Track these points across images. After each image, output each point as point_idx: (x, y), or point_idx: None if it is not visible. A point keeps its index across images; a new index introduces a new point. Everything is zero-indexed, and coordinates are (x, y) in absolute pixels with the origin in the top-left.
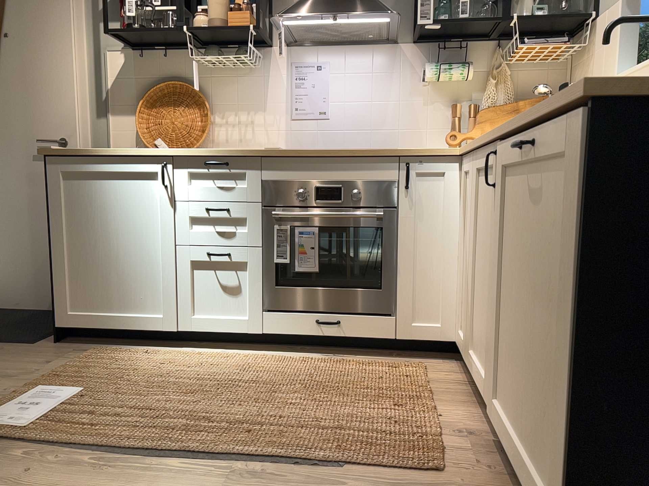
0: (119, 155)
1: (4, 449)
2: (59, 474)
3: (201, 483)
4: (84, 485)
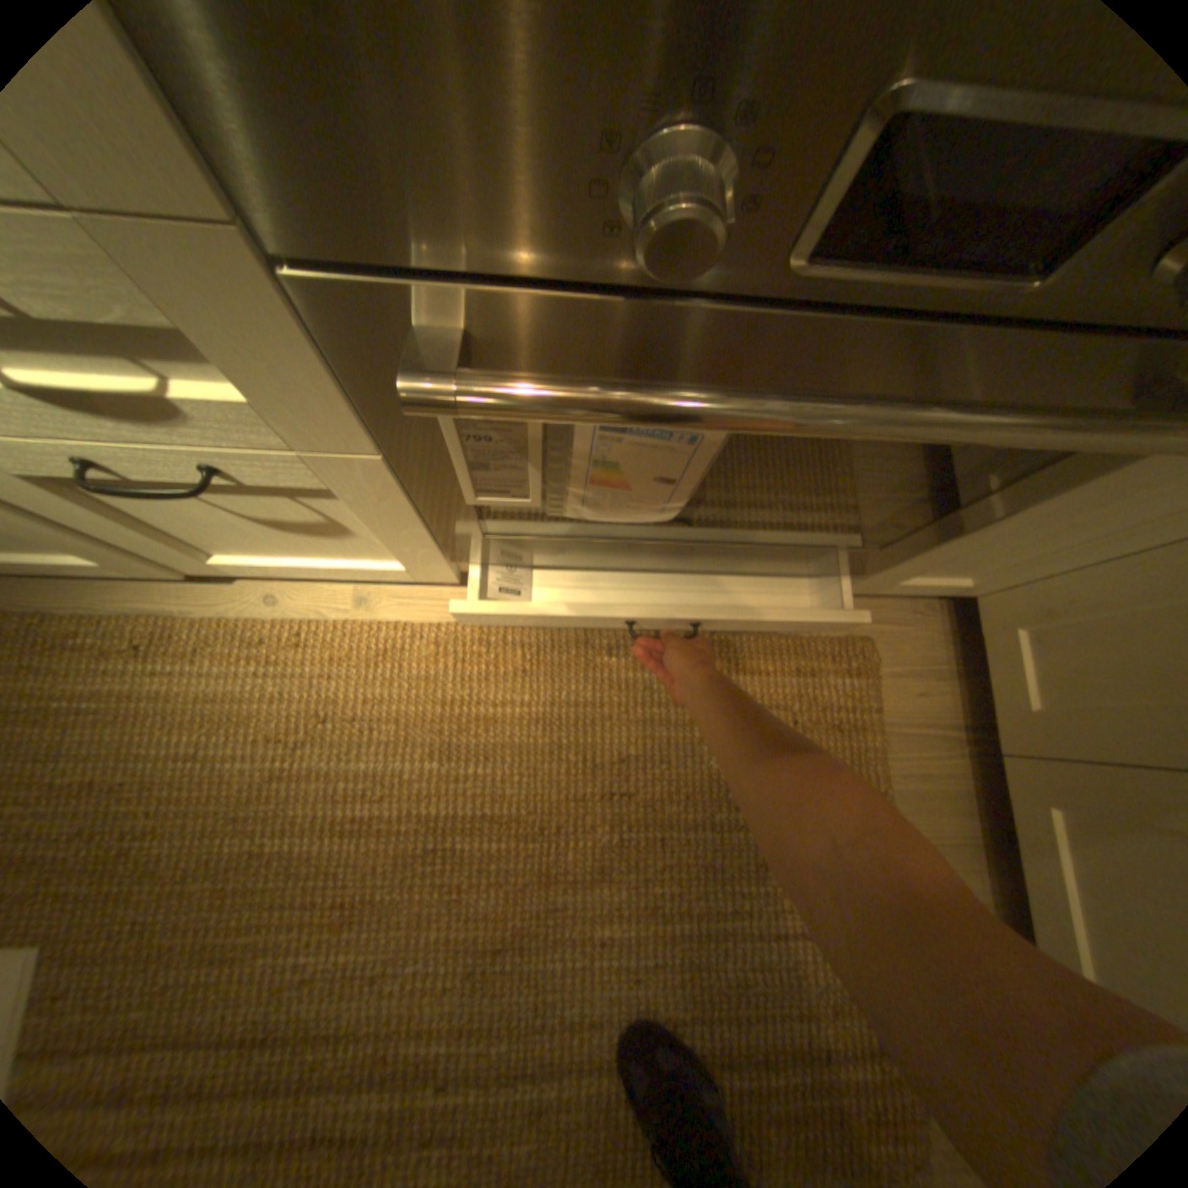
0: None
1: None
2: None
3: None
4: None
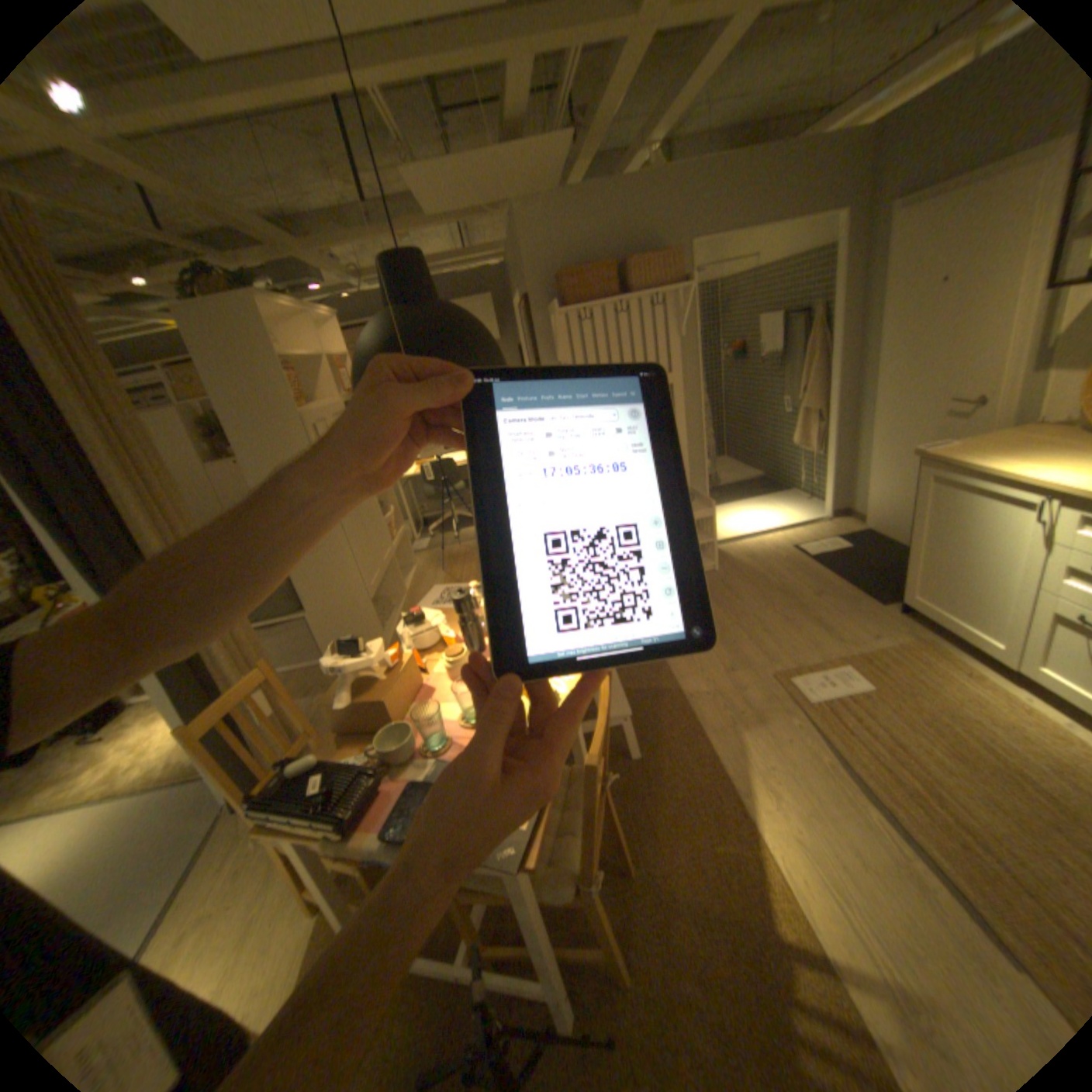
0: (994, 474)
1: (795, 709)
2: (807, 754)
3: (880, 843)
4: (812, 775)
